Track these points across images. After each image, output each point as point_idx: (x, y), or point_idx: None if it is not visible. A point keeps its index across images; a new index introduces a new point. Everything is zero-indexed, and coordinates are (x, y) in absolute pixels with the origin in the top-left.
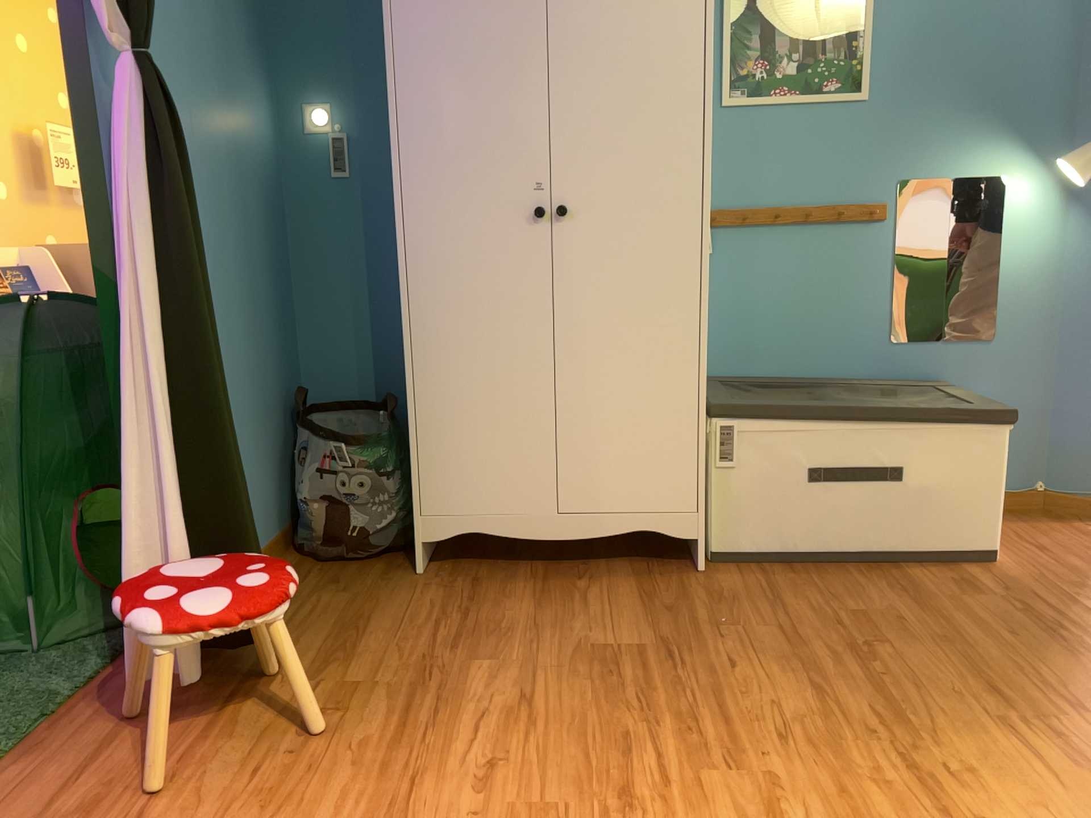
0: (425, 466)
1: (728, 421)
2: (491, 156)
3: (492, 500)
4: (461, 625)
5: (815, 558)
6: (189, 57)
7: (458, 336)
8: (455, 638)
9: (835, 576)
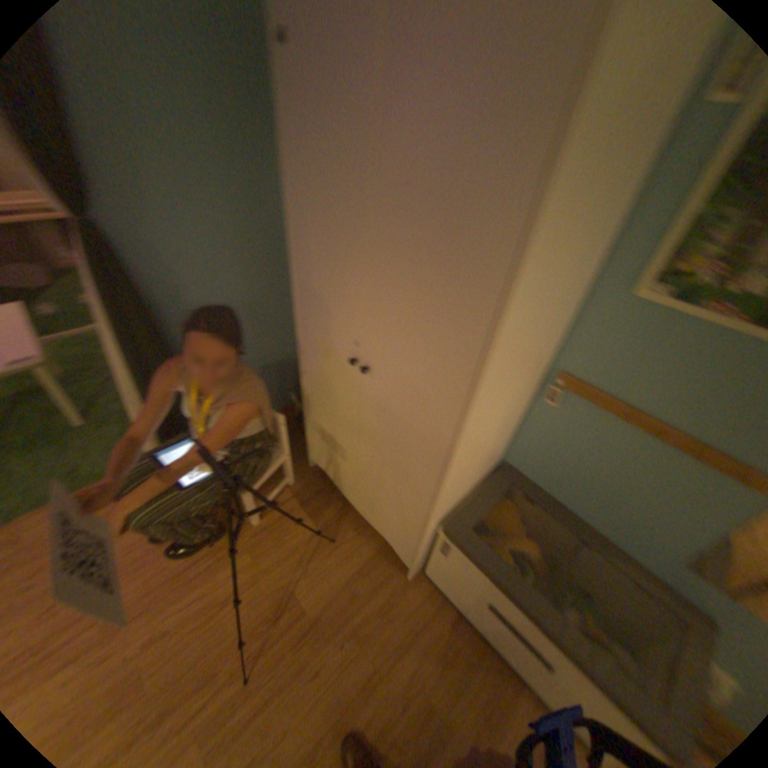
0: (310, 436)
1: (445, 544)
2: (334, 309)
3: (332, 470)
4: (276, 523)
5: (475, 633)
6: (201, 177)
7: (320, 396)
8: (262, 532)
9: (468, 659)
